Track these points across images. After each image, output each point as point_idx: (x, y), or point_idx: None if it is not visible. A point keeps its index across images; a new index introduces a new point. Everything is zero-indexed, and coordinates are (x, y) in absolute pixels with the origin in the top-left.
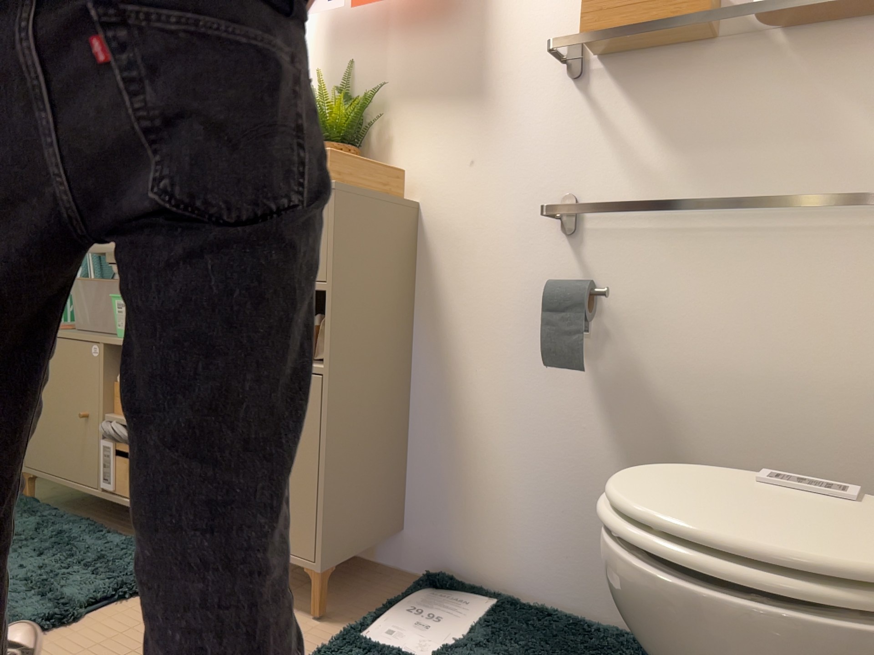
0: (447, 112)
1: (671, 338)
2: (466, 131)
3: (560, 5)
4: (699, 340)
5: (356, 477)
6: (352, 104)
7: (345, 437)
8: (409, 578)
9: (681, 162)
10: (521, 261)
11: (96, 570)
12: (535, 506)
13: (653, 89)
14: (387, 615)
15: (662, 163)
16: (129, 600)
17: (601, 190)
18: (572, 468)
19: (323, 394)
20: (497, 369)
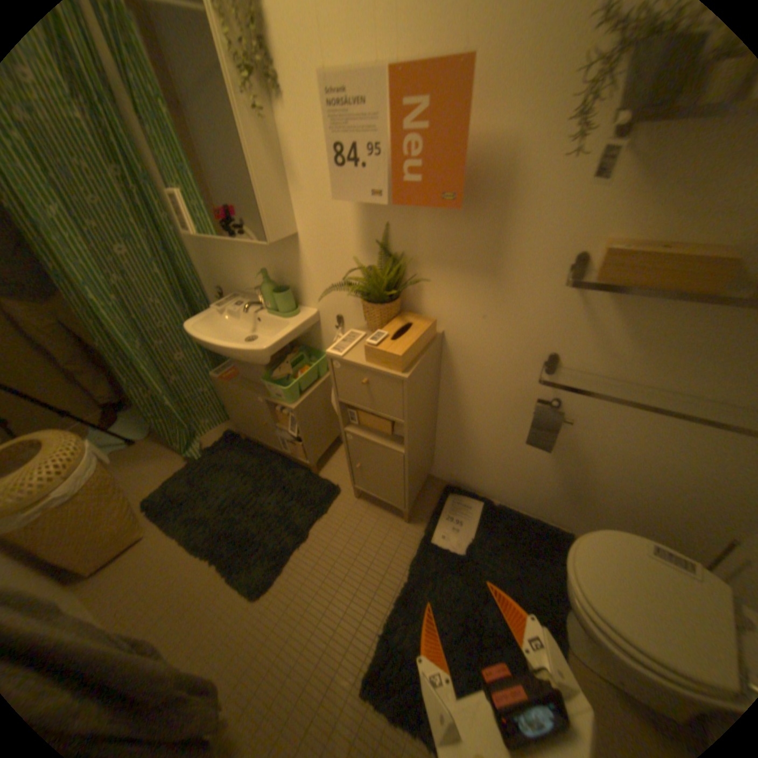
0: (468, 280)
1: (602, 435)
2: (482, 296)
3: (577, 219)
4: (620, 440)
5: (419, 473)
6: (394, 267)
7: (415, 467)
8: (438, 482)
9: (645, 353)
10: (513, 378)
11: (303, 503)
12: (506, 474)
13: (640, 302)
14: (439, 524)
15: (630, 351)
16: (323, 520)
17: (579, 355)
18: (529, 467)
19: (406, 462)
20: (491, 422)
